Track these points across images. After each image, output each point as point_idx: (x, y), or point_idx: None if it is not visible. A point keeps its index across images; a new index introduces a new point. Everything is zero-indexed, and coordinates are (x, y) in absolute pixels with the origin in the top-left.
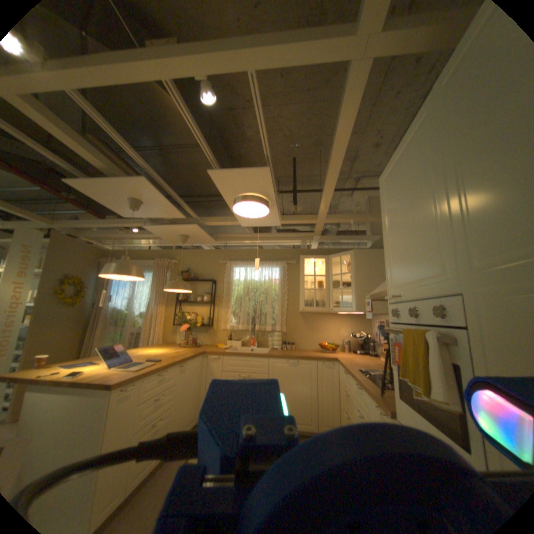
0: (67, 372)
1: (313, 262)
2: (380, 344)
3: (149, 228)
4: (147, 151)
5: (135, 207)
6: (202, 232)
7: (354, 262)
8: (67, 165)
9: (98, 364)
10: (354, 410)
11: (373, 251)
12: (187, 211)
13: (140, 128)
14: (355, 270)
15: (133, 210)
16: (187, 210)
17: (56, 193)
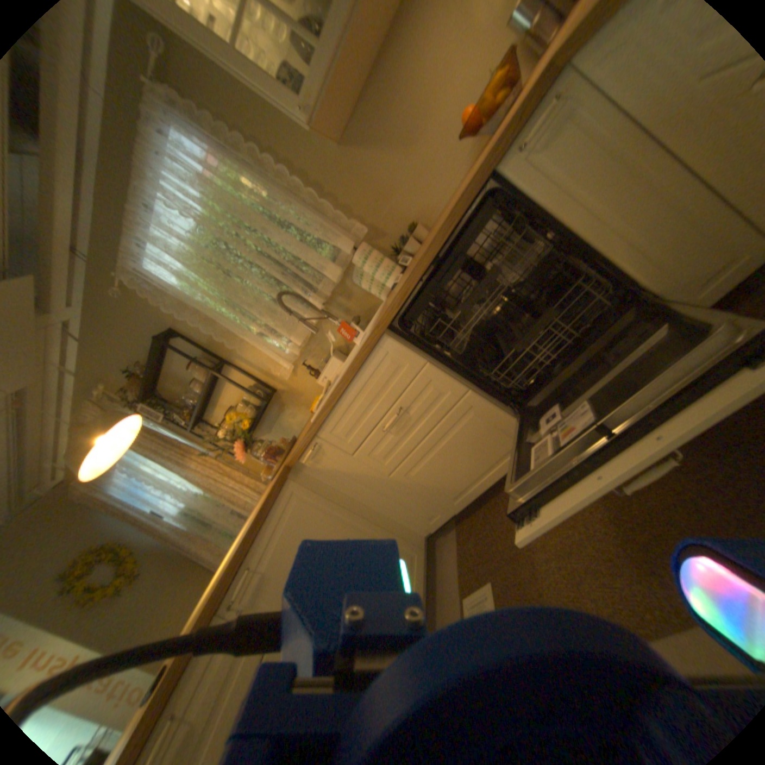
0: None
1: None
2: None
3: None
4: None
5: None
6: None
7: None
8: None
9: None
10: None
11: None
12: None
13: None
14: None
15: None
16: None
17: None
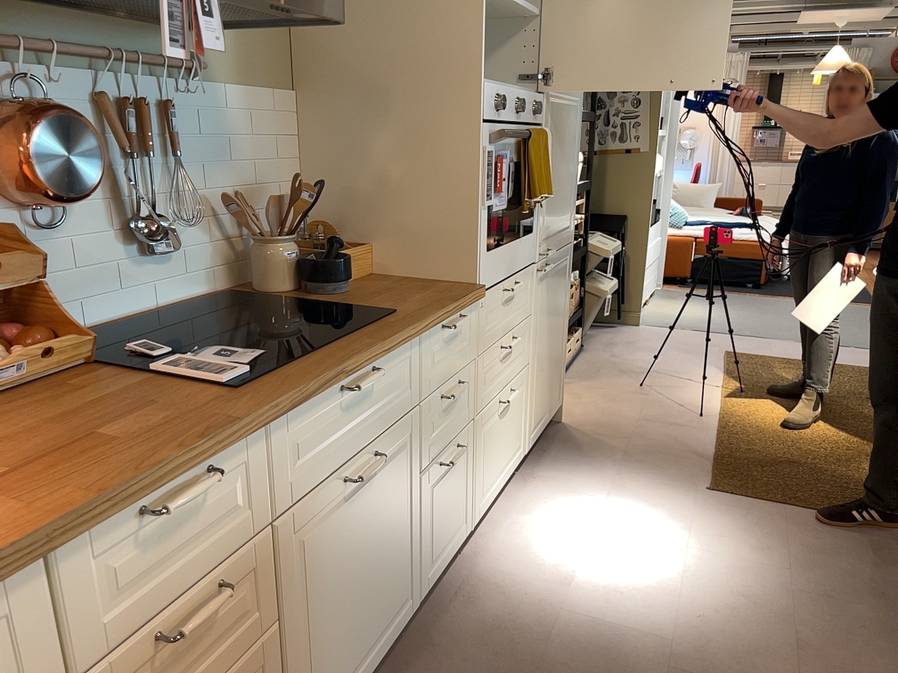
0: None
1: None
2: None
3: None
4: None
5: None
6: None
7: None
8: None
9: None
10: (303, 532)
11: None
12: None
13: None
14: None
15: None
16: None
17: None
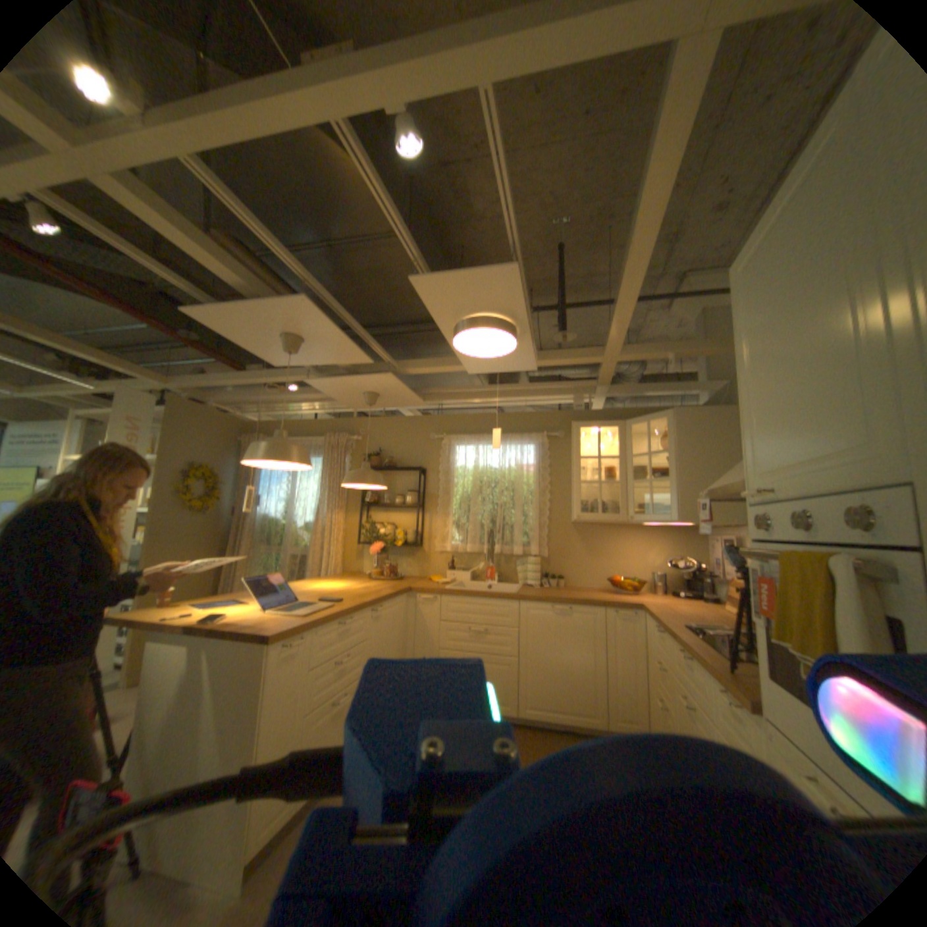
0: (203, 615)
1: (596, 434)
2: (725, 582)
3: (314, 383)
4: (308, 251)
5: (293, 348)
6: (401, 386)
7: (675, 431)
8: (186, 284)
9: (246, 604)
10: (677, 695)
11: (713, 410)
12: (376, 351)
13: (296, 212)
14: (677, 446)
15: (289, 354)
16: (376, 350)
17: (171, 332)
